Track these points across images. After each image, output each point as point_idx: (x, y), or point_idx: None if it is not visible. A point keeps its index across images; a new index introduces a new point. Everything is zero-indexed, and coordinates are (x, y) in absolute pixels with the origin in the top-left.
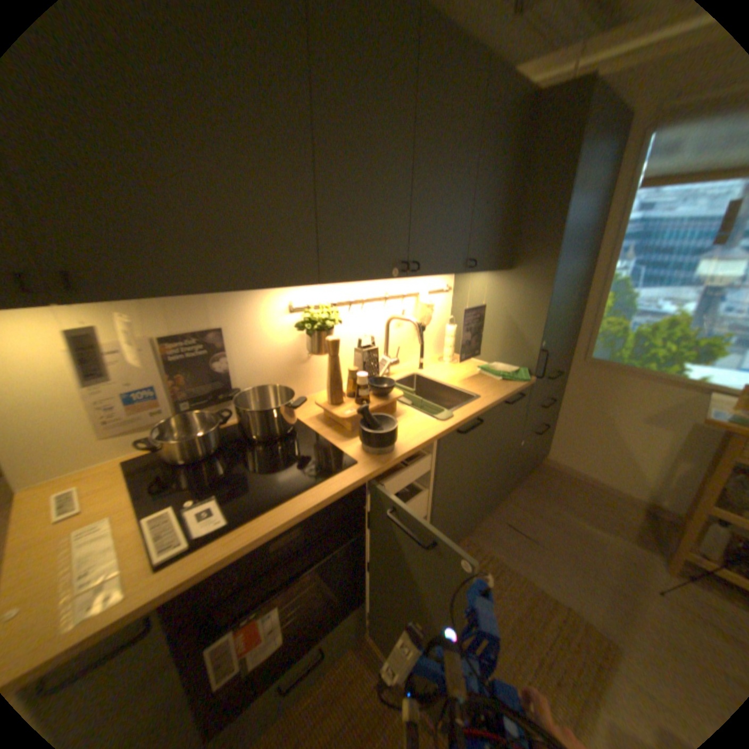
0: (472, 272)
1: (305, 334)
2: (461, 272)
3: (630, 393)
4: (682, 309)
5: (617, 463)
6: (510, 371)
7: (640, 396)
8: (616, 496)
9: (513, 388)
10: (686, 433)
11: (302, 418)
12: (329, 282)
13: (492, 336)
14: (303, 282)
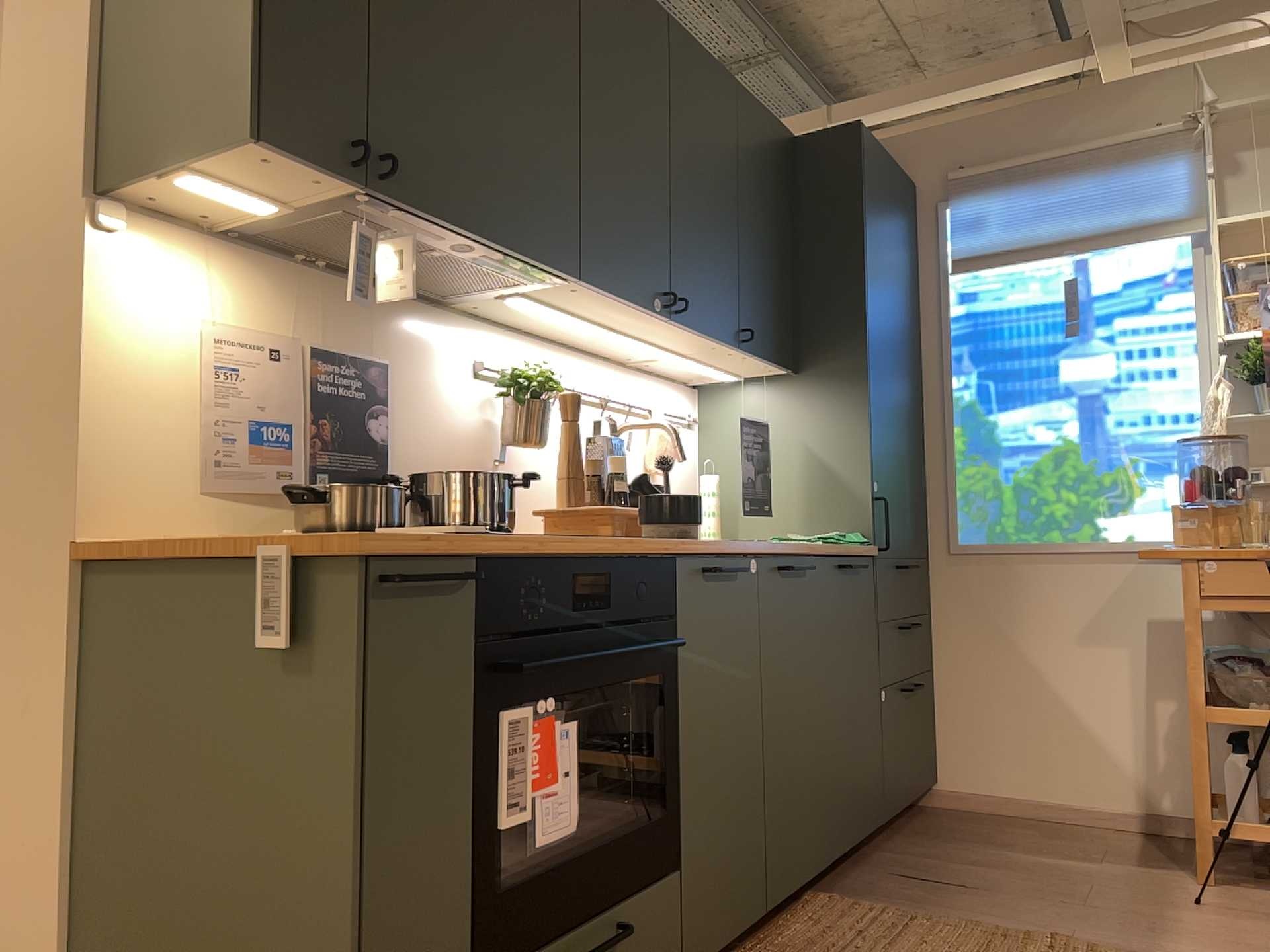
0: (748, 354)
1: (496, 414)
2: (730, 353)
3: (1039, 593)
4: (1061, 433)
5: (1063, 743)
6: (834, 534)
7: (1055, 593)
8: (1084, 820)
9: (847, 549)
10: (1142, 641)
11: None
12: (581, 288)
13: (788, 491)
14: (554, 277)
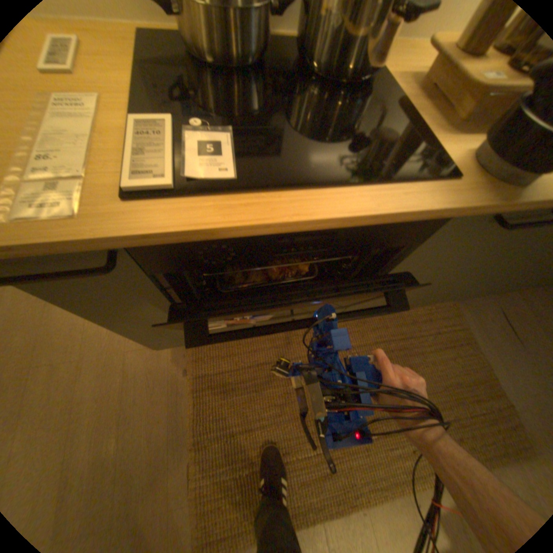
0: None
1: None
2: None
3: None
4: None
5: None
6: None
7: None
8: None
9: None
10: None
11: (390, 68)
12: None
13: None
14: None
